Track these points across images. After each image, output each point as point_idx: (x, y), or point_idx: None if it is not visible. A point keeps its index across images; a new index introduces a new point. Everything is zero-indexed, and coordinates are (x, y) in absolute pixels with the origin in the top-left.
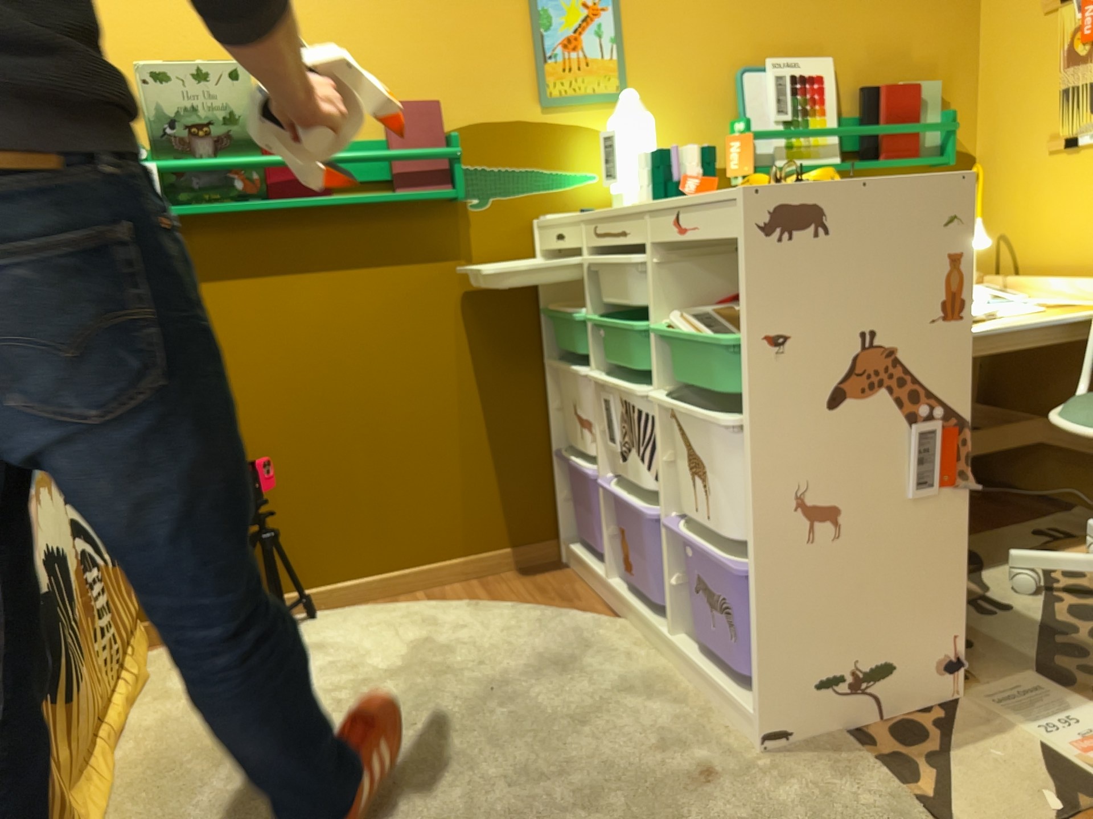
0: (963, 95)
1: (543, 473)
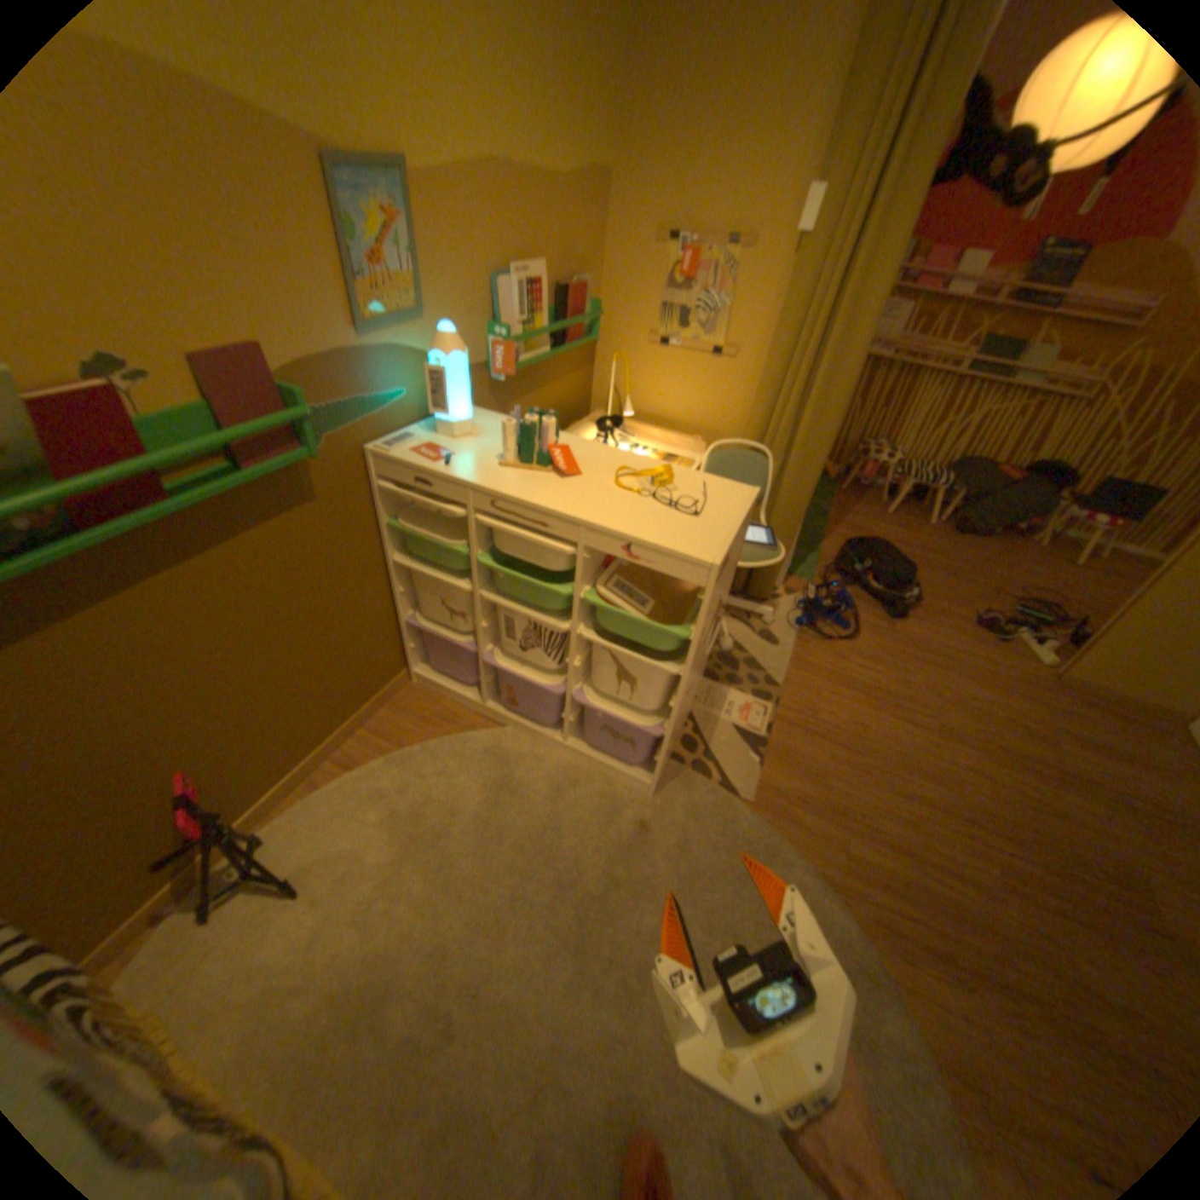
0: (596, 283)
1: (392, 636)
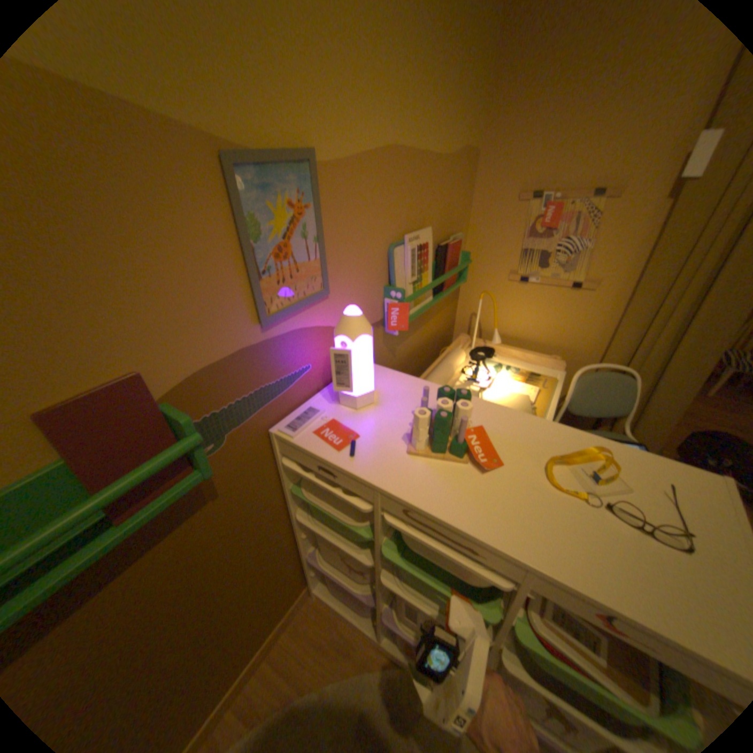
0: (465, 236)
1: (295, 569)
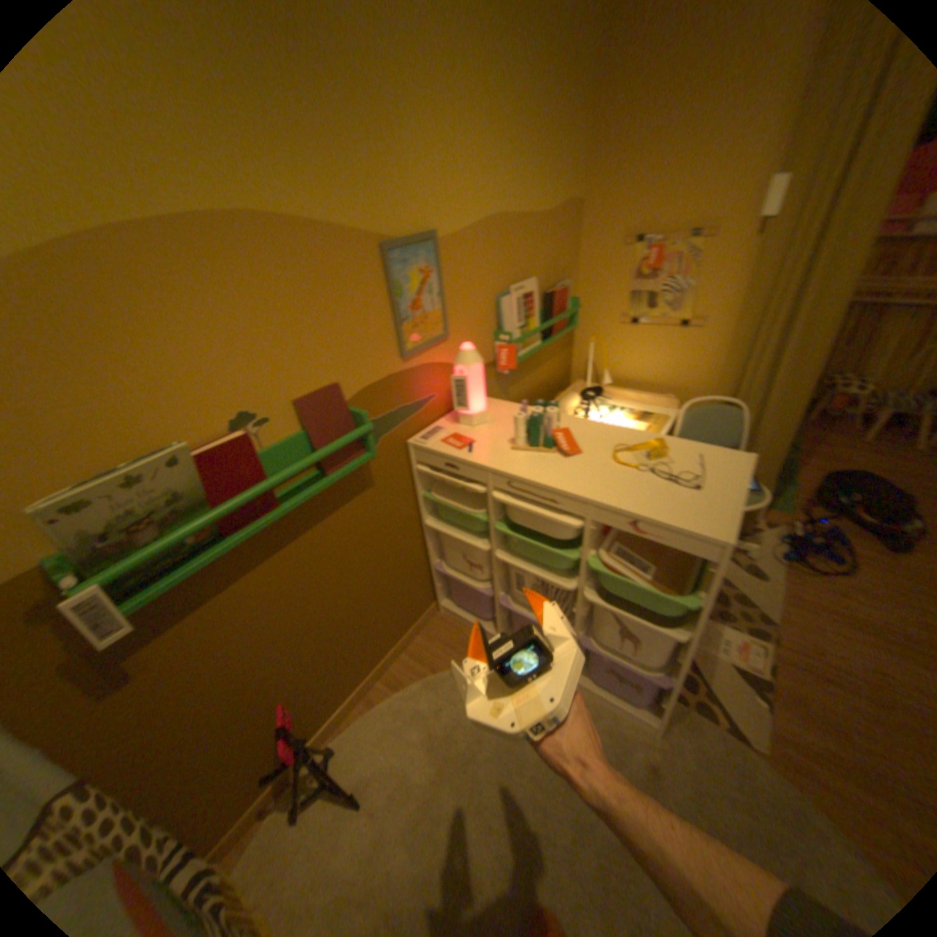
0: (575, 282)
1: (426, 577)
